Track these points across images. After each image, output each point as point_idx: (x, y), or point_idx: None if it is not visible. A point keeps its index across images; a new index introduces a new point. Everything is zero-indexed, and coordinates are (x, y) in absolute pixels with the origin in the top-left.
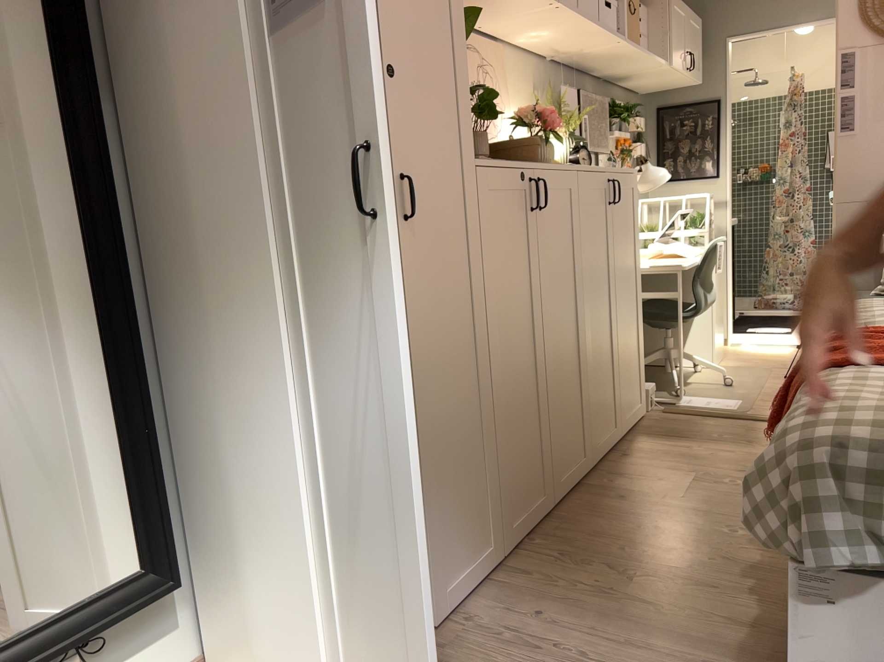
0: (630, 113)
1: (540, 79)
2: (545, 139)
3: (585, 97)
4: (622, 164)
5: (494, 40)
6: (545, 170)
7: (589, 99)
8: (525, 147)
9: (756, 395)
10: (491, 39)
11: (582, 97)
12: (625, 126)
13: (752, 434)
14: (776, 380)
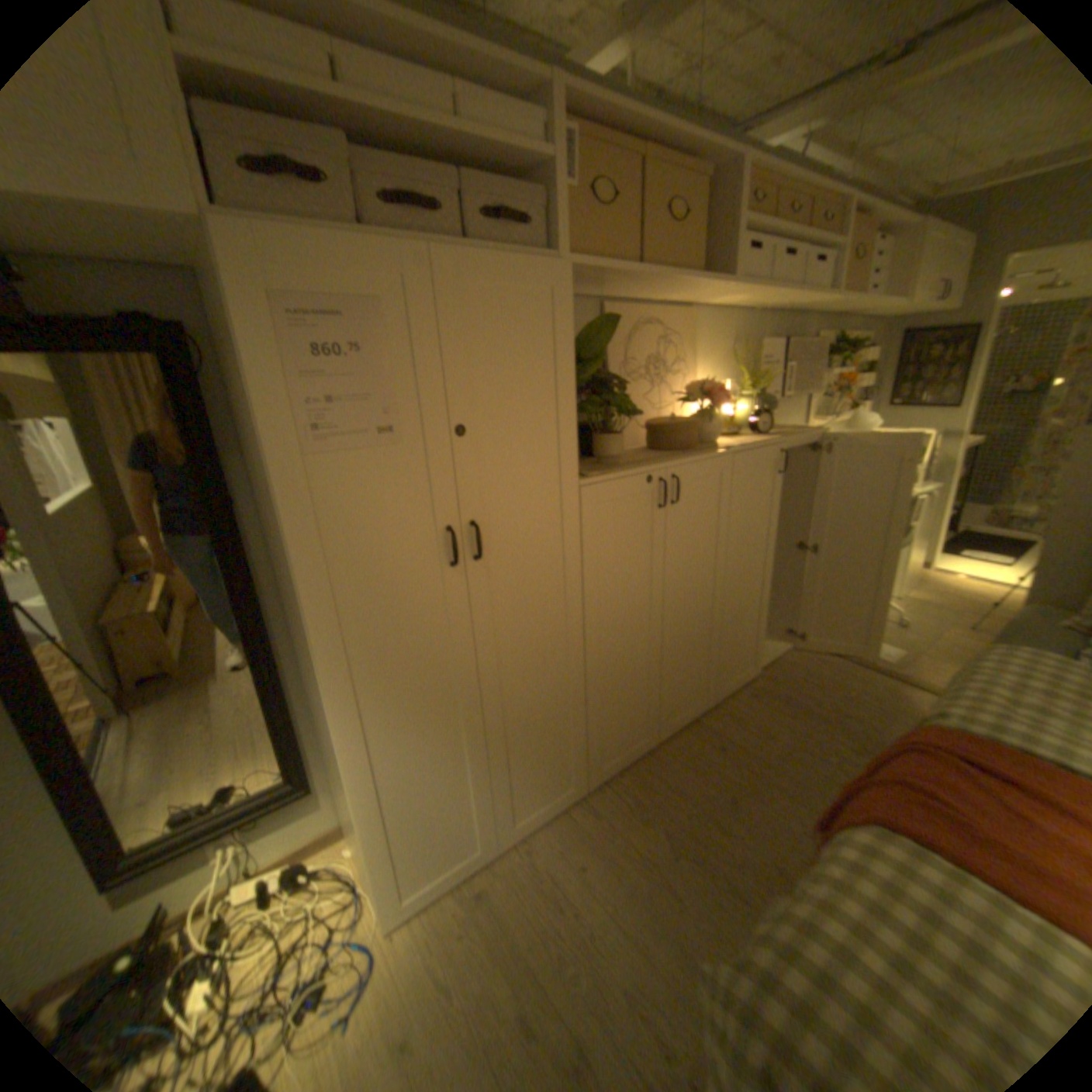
0: (867, 341)
1: (745, 331)
2: (712, 416)
3: (804, 337)
4: (840, 399)
5: (688, 305)
6: (683, 467)
7: (811, 337)
8: (680, 432)
9: (926, 648)
10: (683, 306)
11: (801, 337)
12: (856, 357)
13: (893, 703)
14: (959, 631)
